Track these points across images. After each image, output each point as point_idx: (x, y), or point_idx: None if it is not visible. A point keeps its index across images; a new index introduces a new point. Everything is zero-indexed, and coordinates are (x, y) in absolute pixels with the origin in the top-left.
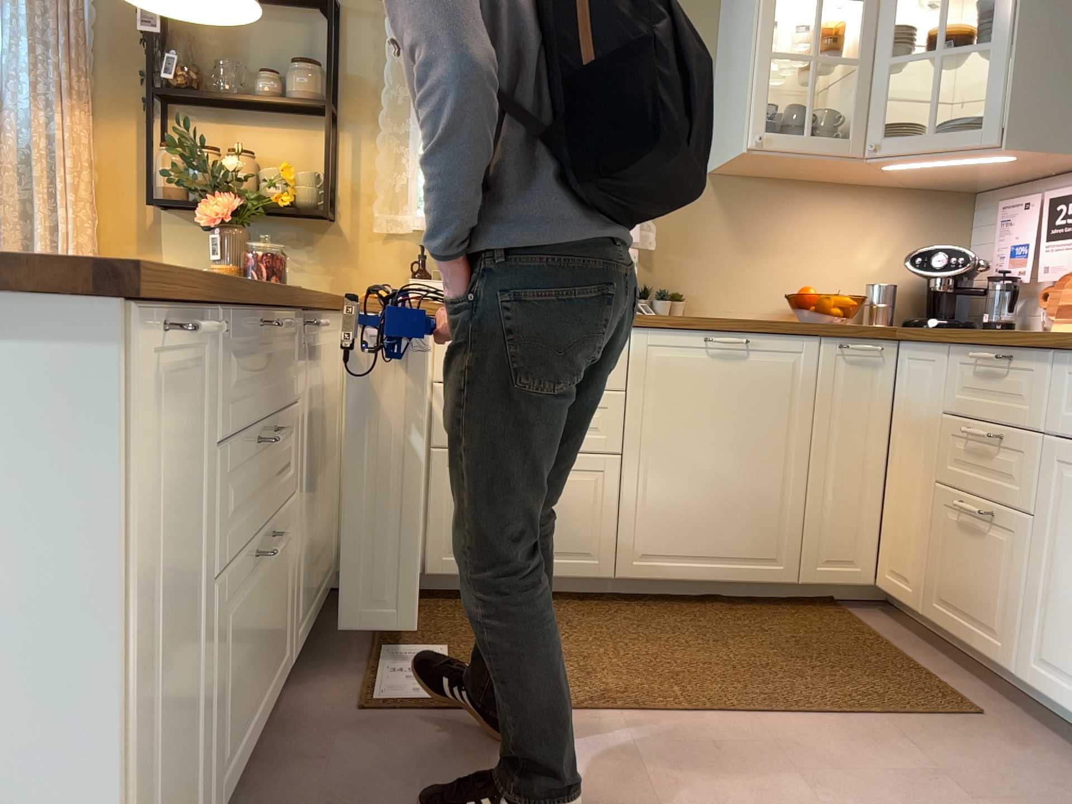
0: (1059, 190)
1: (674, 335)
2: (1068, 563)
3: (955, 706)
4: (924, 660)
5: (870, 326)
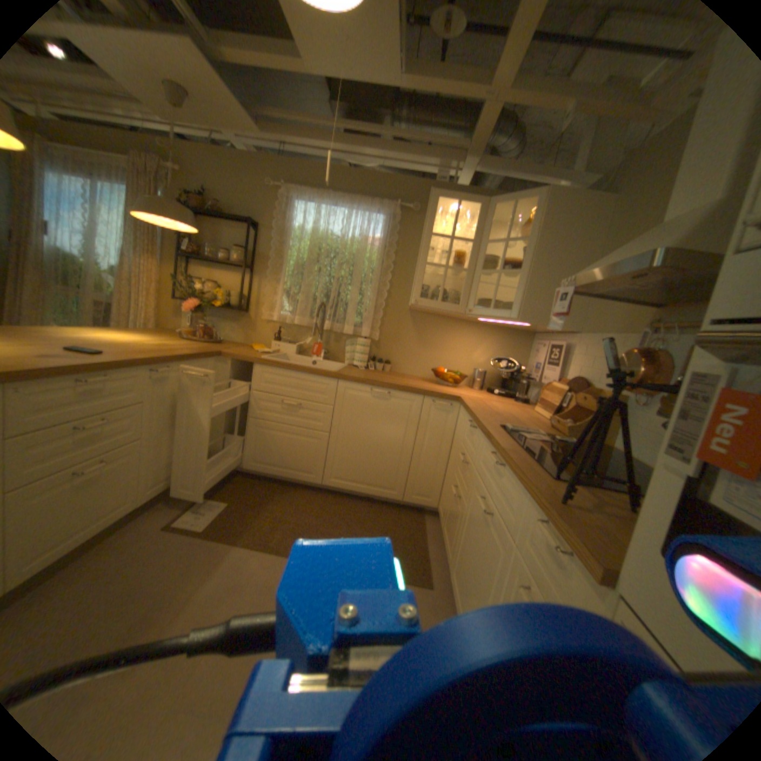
0: (554, 343)
1: (356, 386)
2: (467, 534)
3: (423, 581)
4: (434, 552)
5: (450, 394)
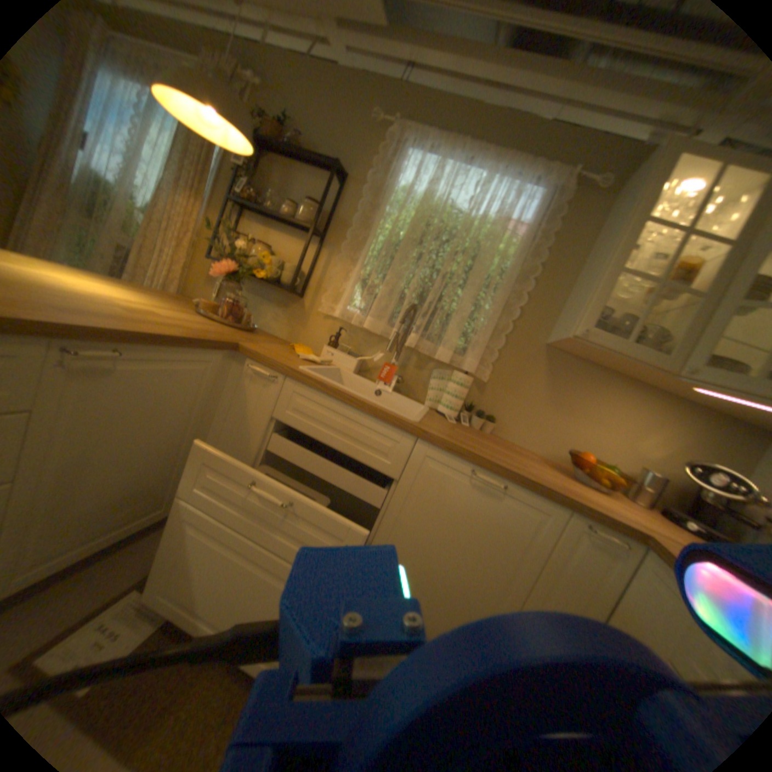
0: None
1: (449, 459)
2: None
3: None
4: None
5: (628, 522)
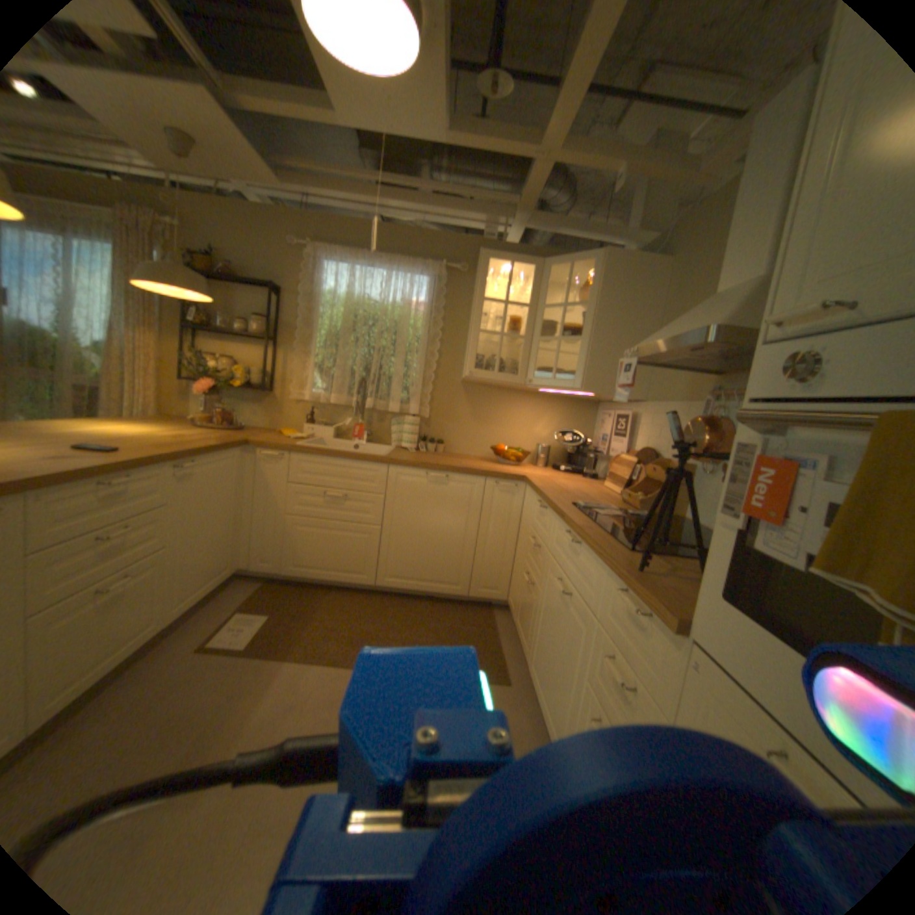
0: (619, 412)
1: (409, 470)
2: (544, 620)
3: (499, 678)
4: (508, 647)
5: (514, 473)
